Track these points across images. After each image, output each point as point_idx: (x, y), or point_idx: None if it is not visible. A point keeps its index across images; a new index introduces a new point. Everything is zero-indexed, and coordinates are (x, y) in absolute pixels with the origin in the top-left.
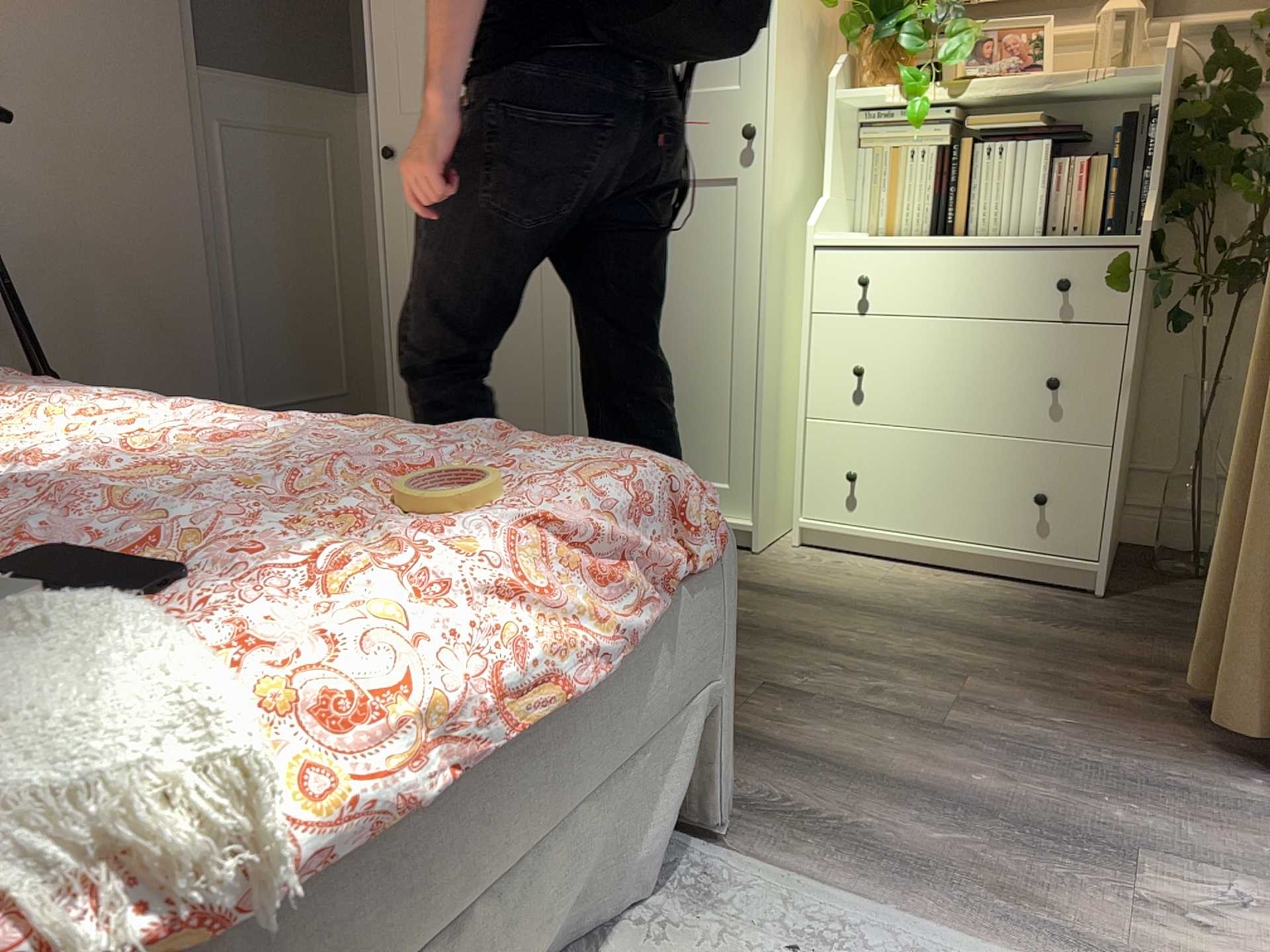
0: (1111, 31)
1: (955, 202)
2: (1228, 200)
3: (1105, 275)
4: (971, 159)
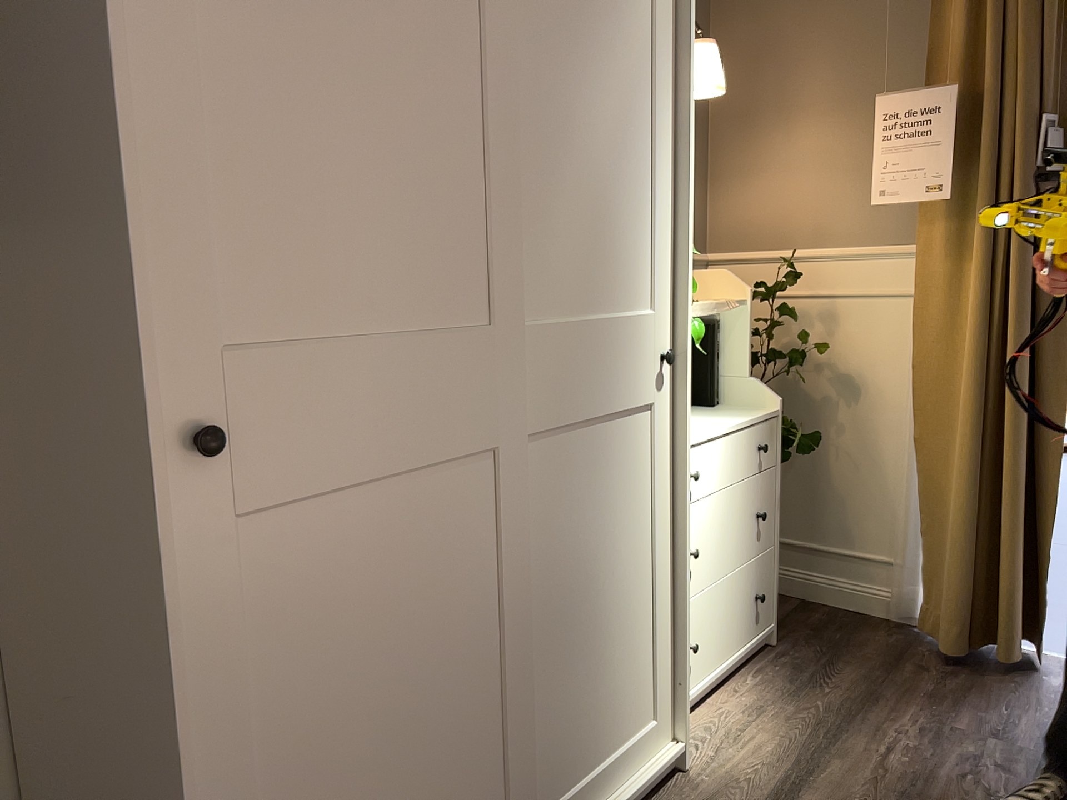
0: None
1: None
2: None
3: (771, 436)
4: None
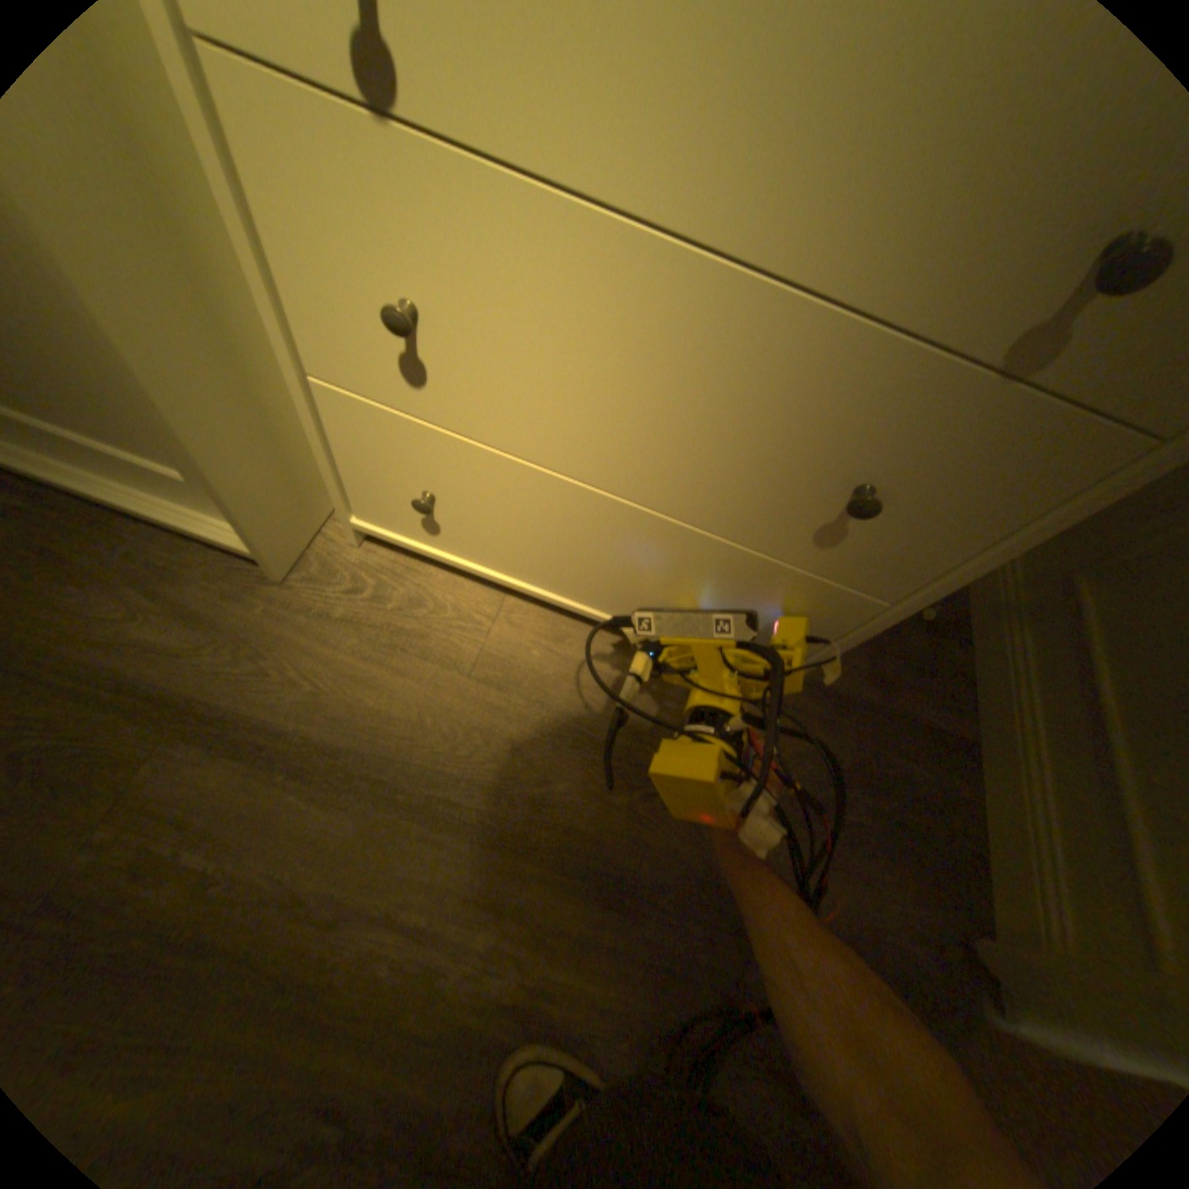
0: None
1: None
2: None
3: None
4: None
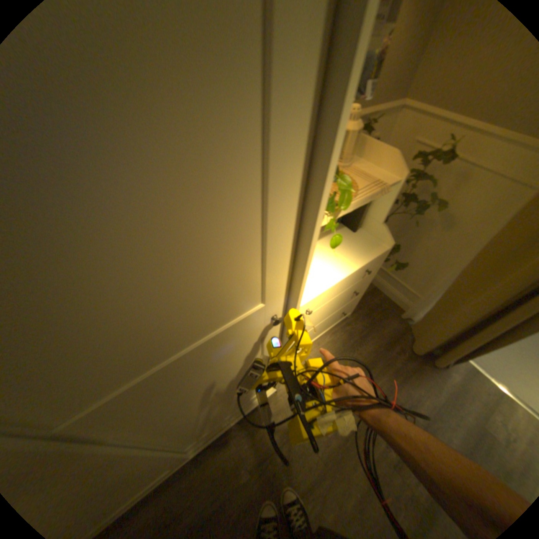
0: (355, 141)
1: None
2: None
3: (376, 261)
4: None
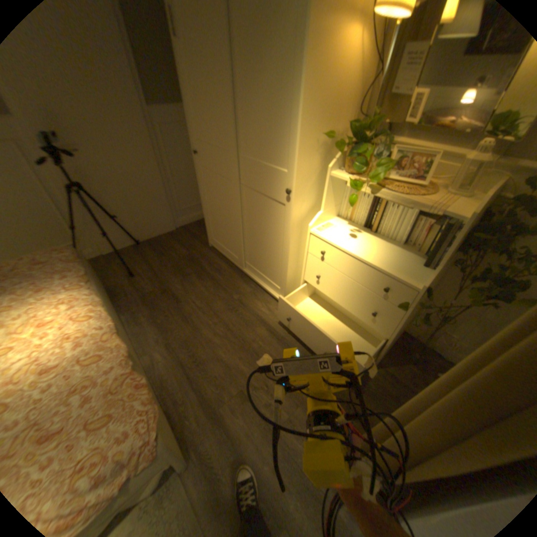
0: (467, 169)
1: (375, 219)
2: (494, 253)
3: (403, 293)
4: (385, 204)
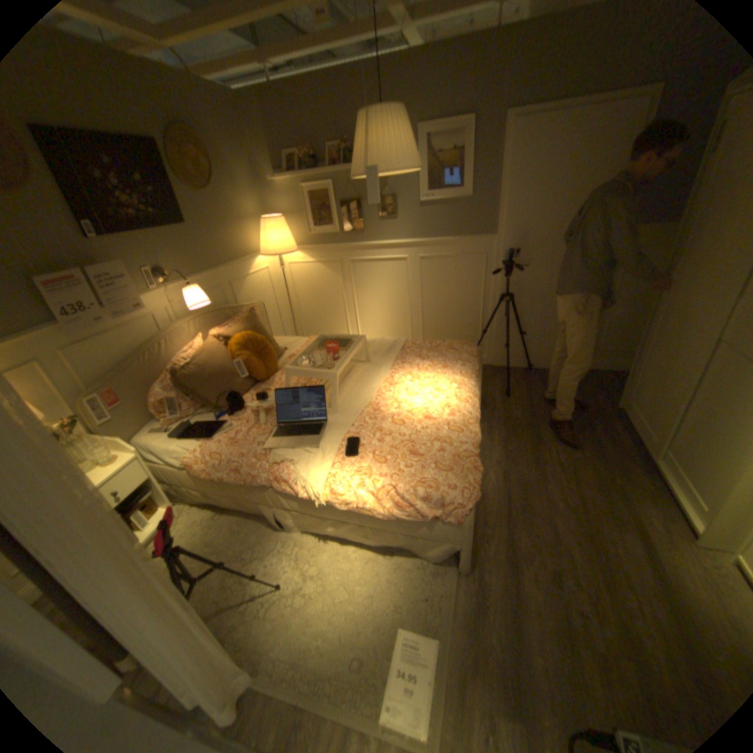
0: None
1: None
2: None
3: None
4: None
